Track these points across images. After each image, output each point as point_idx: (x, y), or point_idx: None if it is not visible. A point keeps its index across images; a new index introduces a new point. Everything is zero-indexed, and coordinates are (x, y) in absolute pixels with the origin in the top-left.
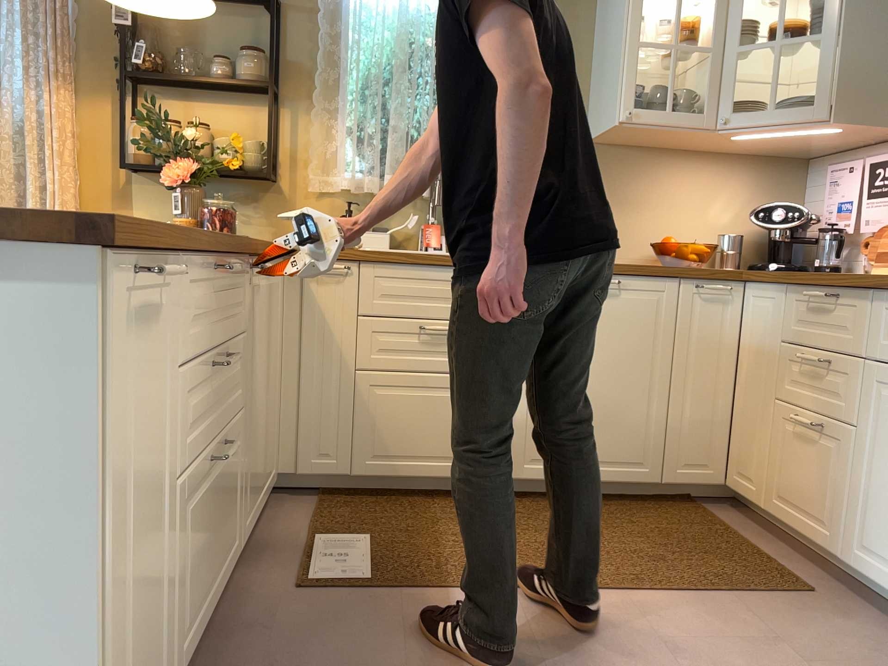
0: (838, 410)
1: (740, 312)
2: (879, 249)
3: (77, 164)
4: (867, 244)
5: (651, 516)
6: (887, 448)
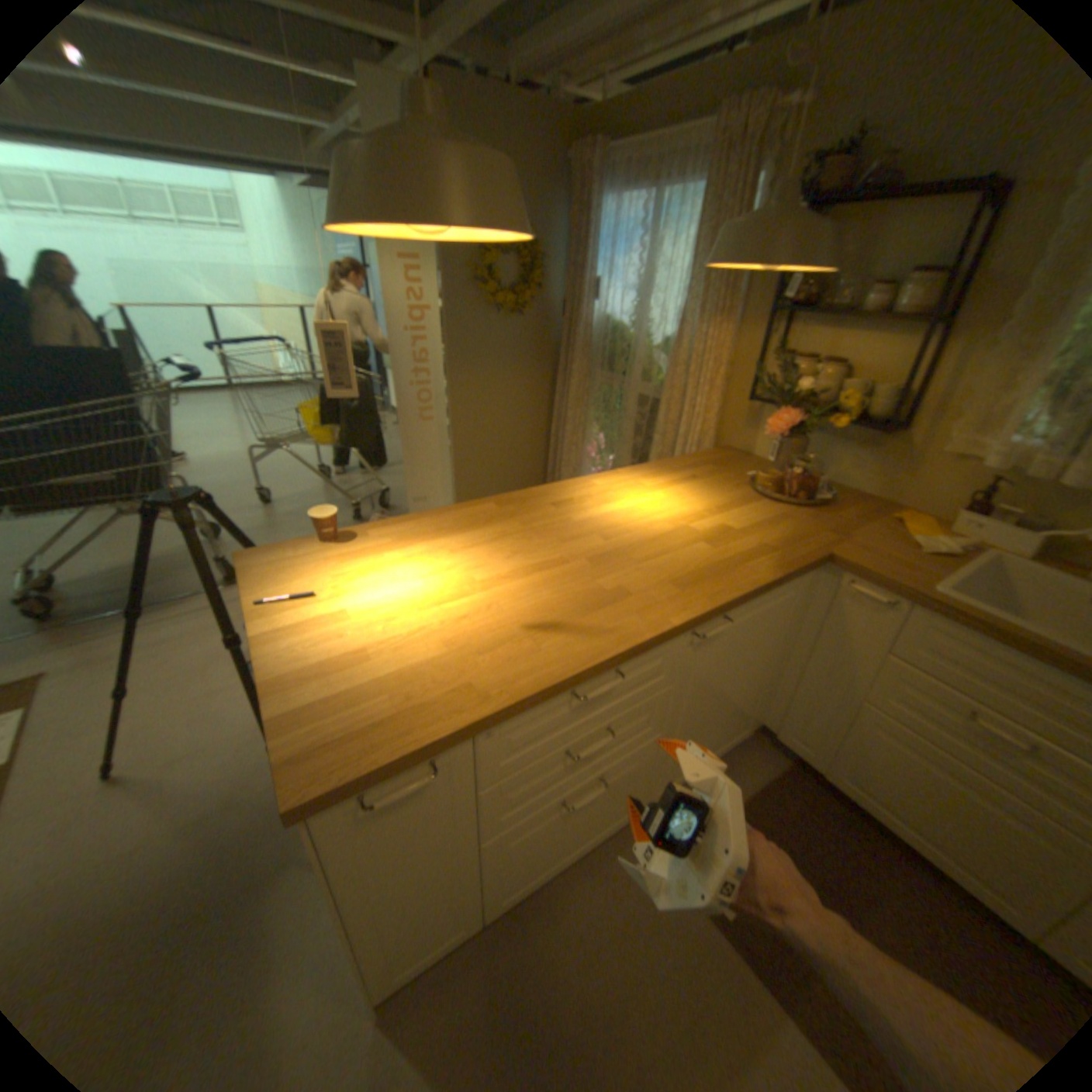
0: None
1: None
2: None
3: (719, 386)
4: None
5: None
6: None
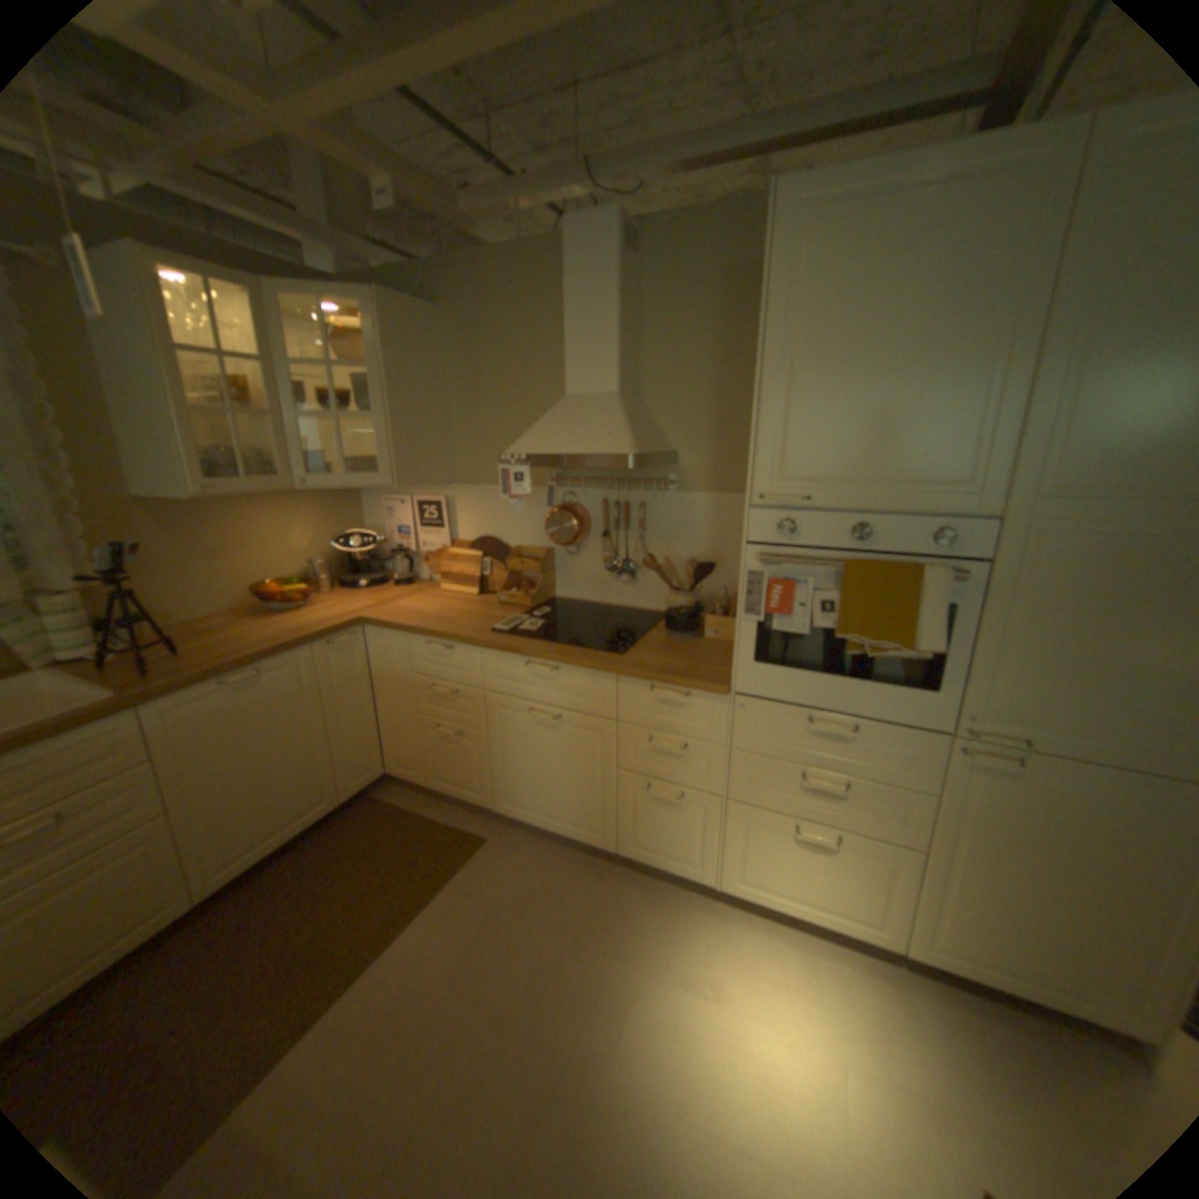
0: (468, 722)
1: (362, 650)
2: (436, 568)
3: None
4: (424, 560)
5: (343, 842)
6: (509, 745)
